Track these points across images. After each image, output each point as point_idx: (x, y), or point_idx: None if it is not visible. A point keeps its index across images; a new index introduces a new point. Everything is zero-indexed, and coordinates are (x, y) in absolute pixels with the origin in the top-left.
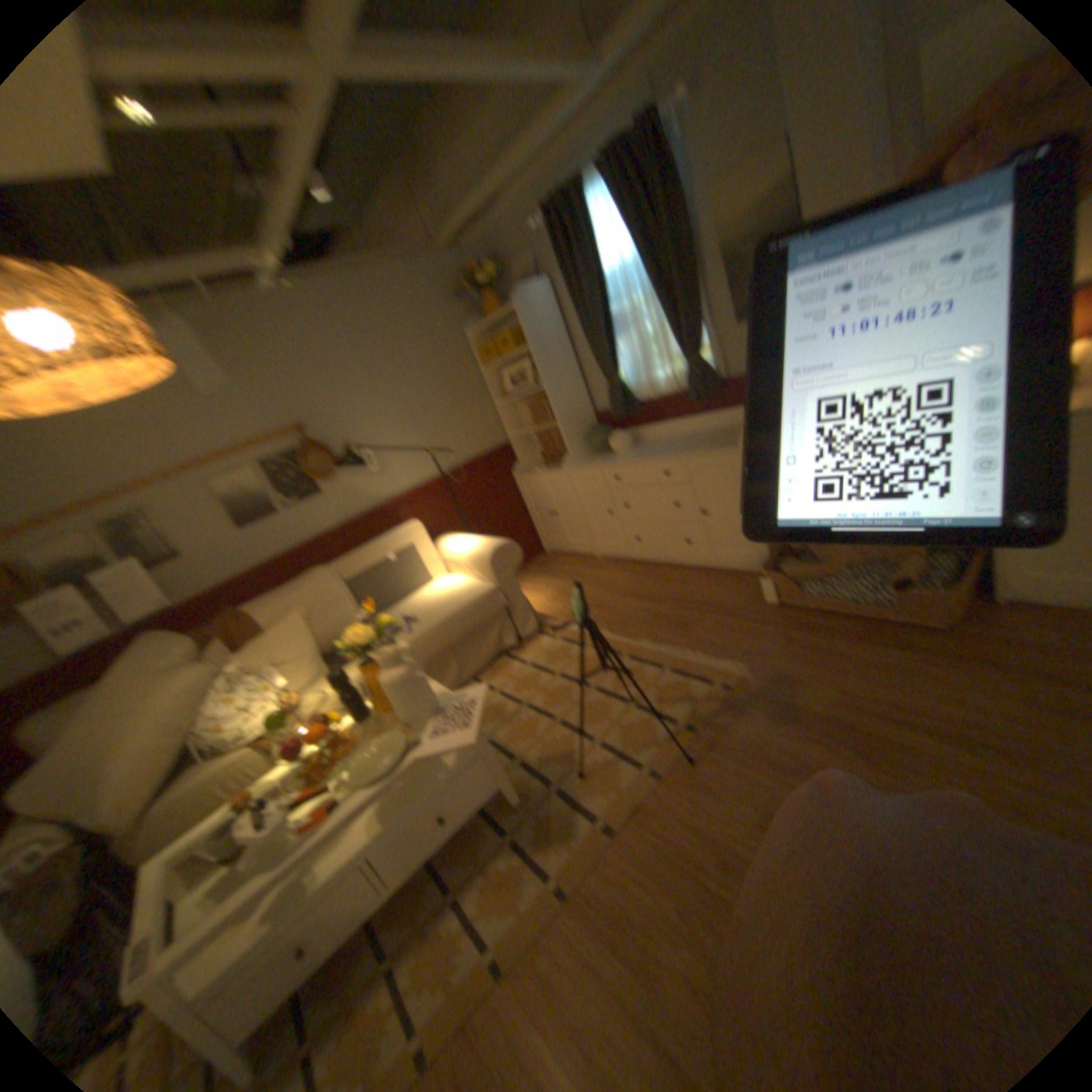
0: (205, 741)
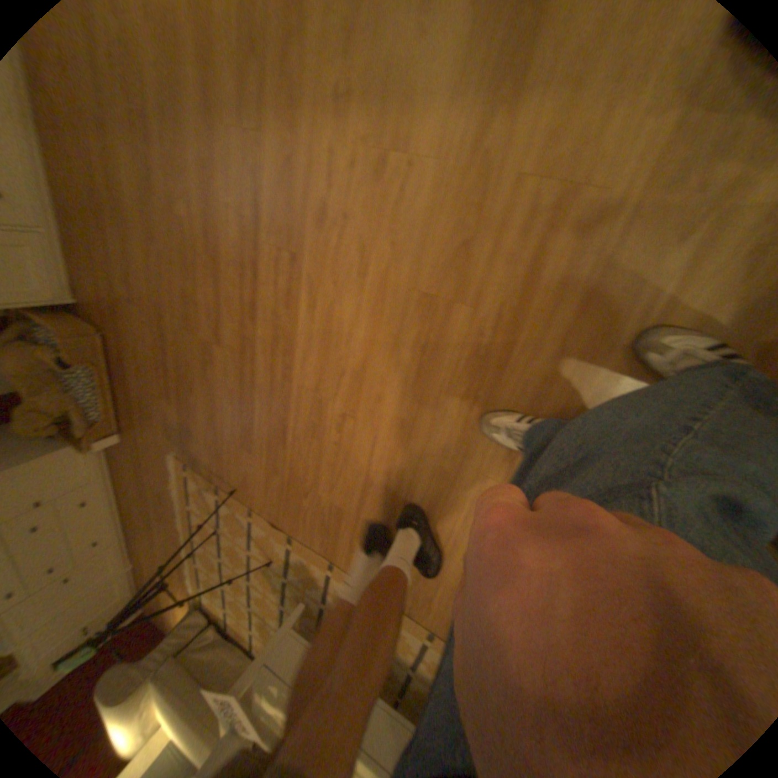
0: None
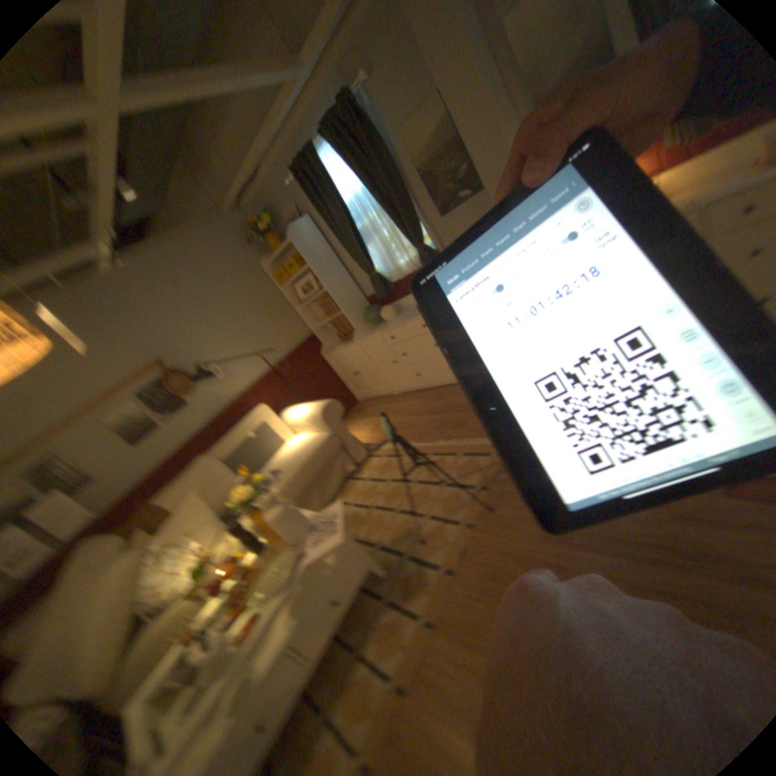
0: (147, 604)
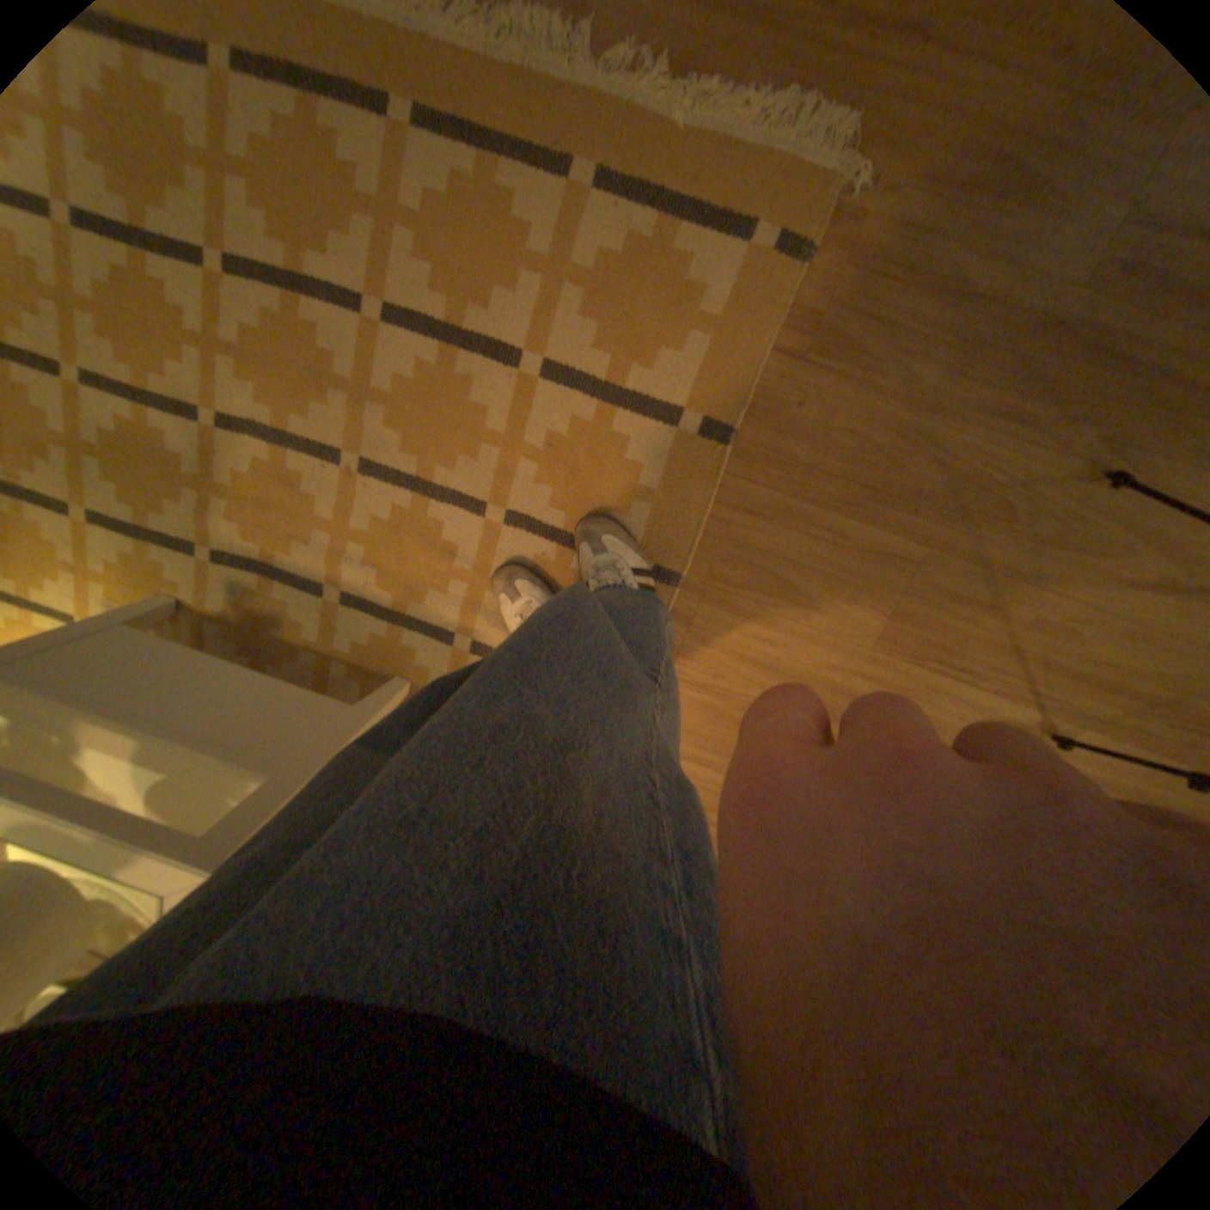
0: None
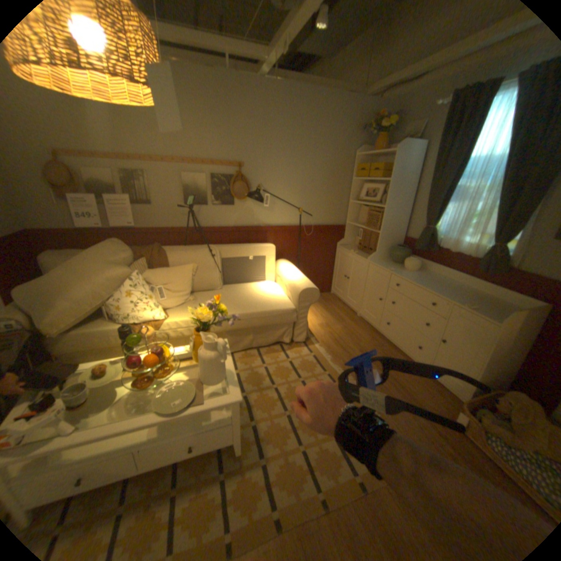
0: (111, 314)
